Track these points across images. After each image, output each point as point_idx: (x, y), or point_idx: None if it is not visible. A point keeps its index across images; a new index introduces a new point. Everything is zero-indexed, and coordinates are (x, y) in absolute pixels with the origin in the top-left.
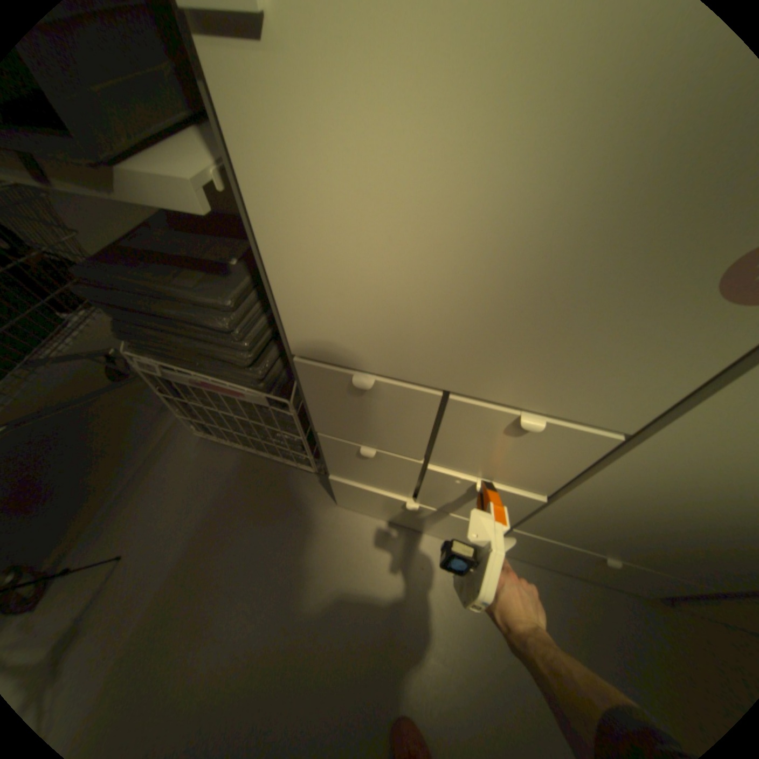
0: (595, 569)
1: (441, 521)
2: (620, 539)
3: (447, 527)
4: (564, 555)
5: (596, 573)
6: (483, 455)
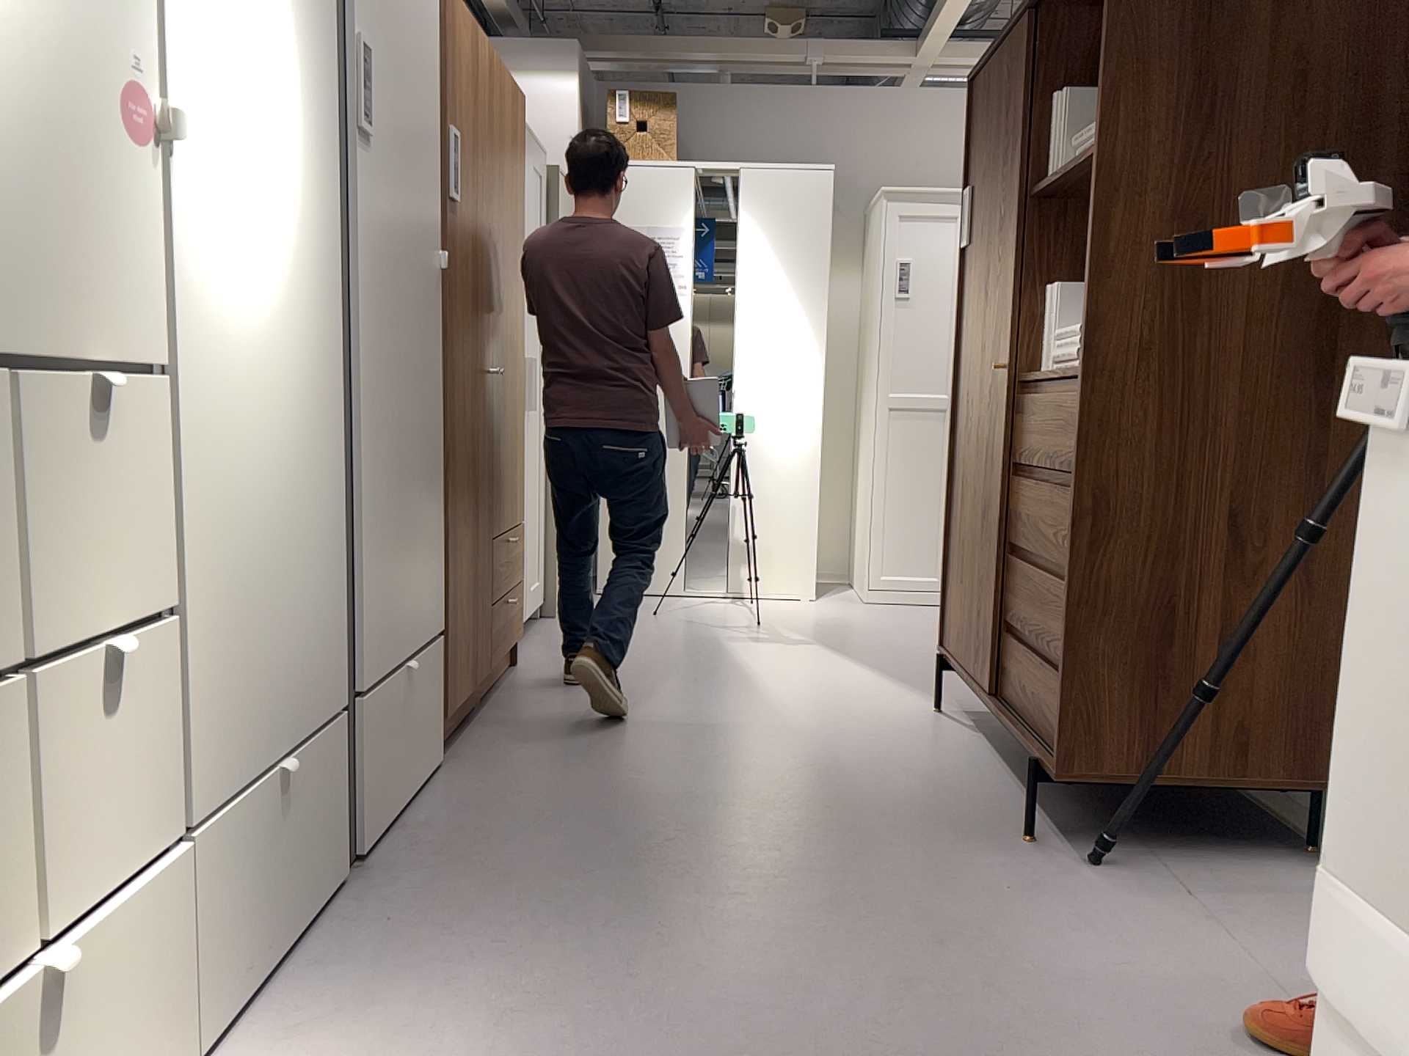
0: (284, 844)
1: (97, 1028)
2: (250, 674)
3: (113, 1055)
4: (252, 844)
5: (292, 866)
6: (72, 541)
